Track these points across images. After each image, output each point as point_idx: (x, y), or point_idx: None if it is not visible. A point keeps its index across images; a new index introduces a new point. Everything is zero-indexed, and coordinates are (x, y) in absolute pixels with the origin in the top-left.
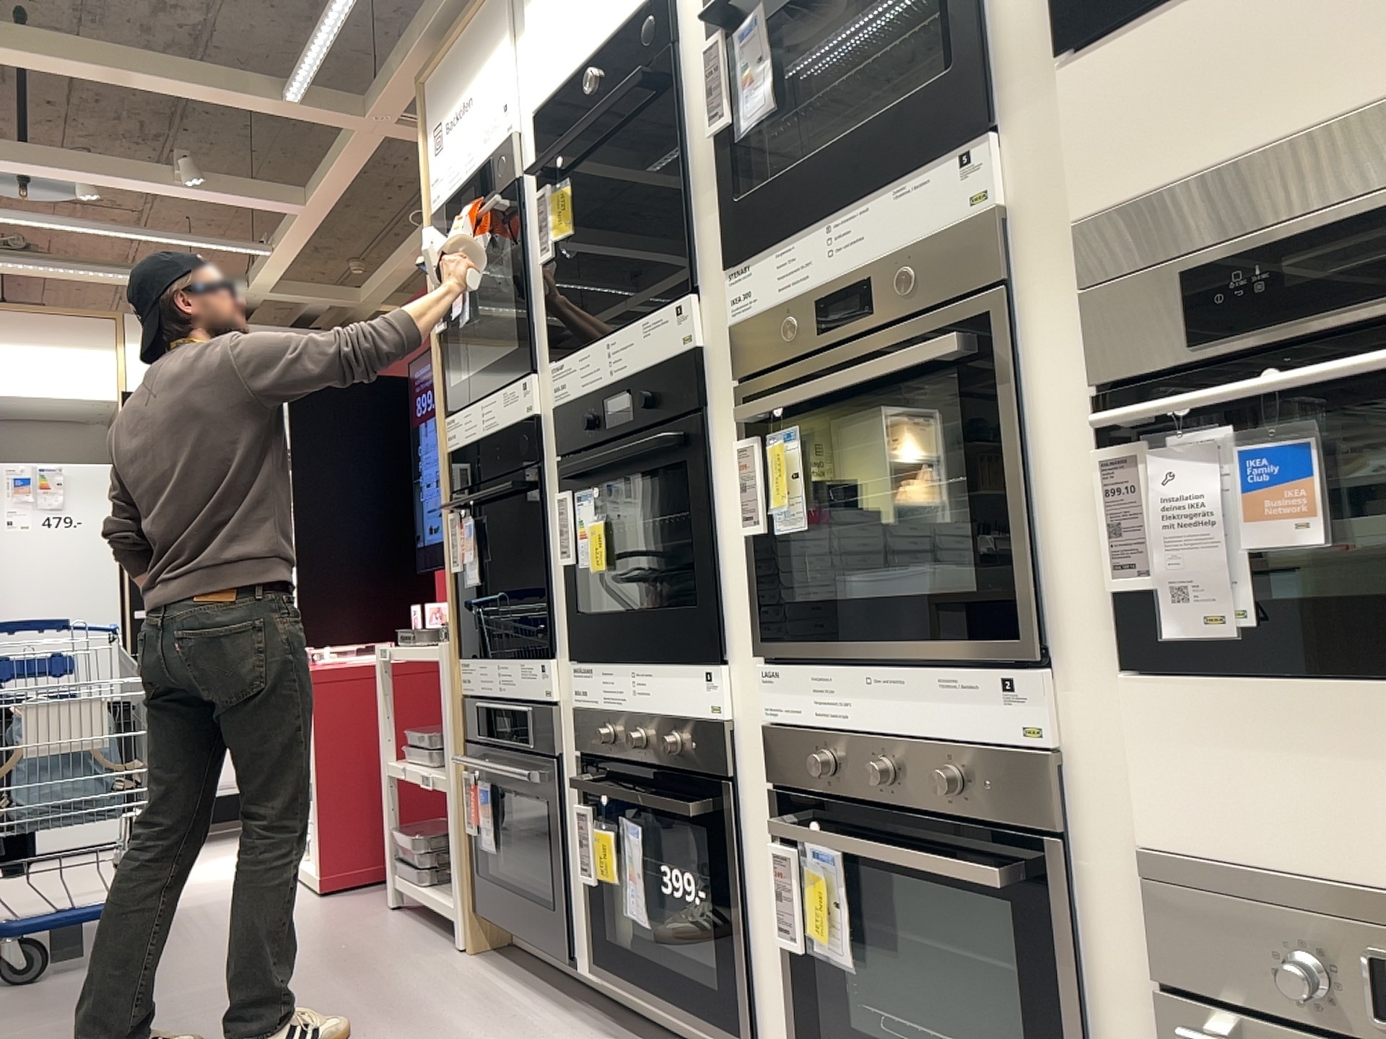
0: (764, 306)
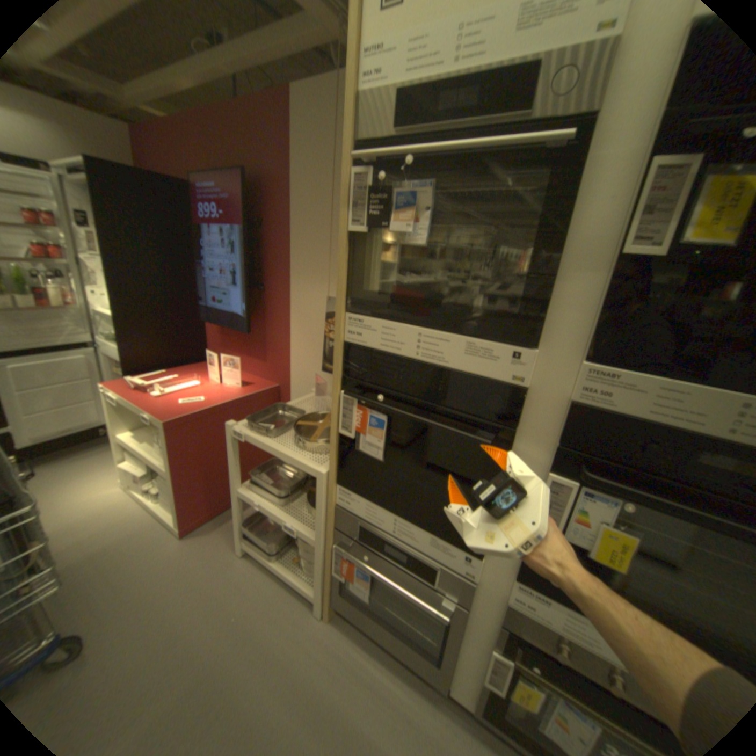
0: None
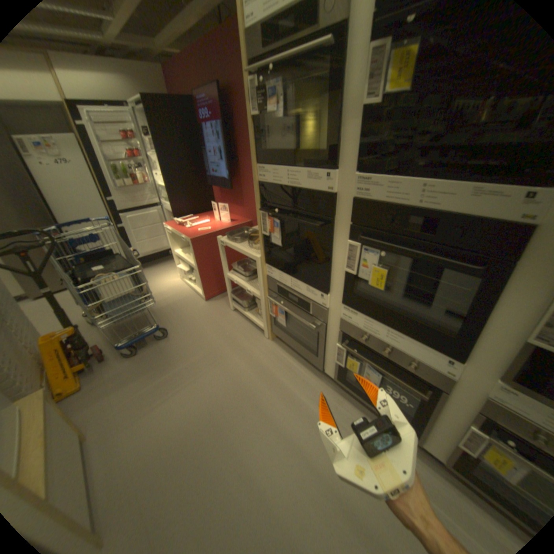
0: None
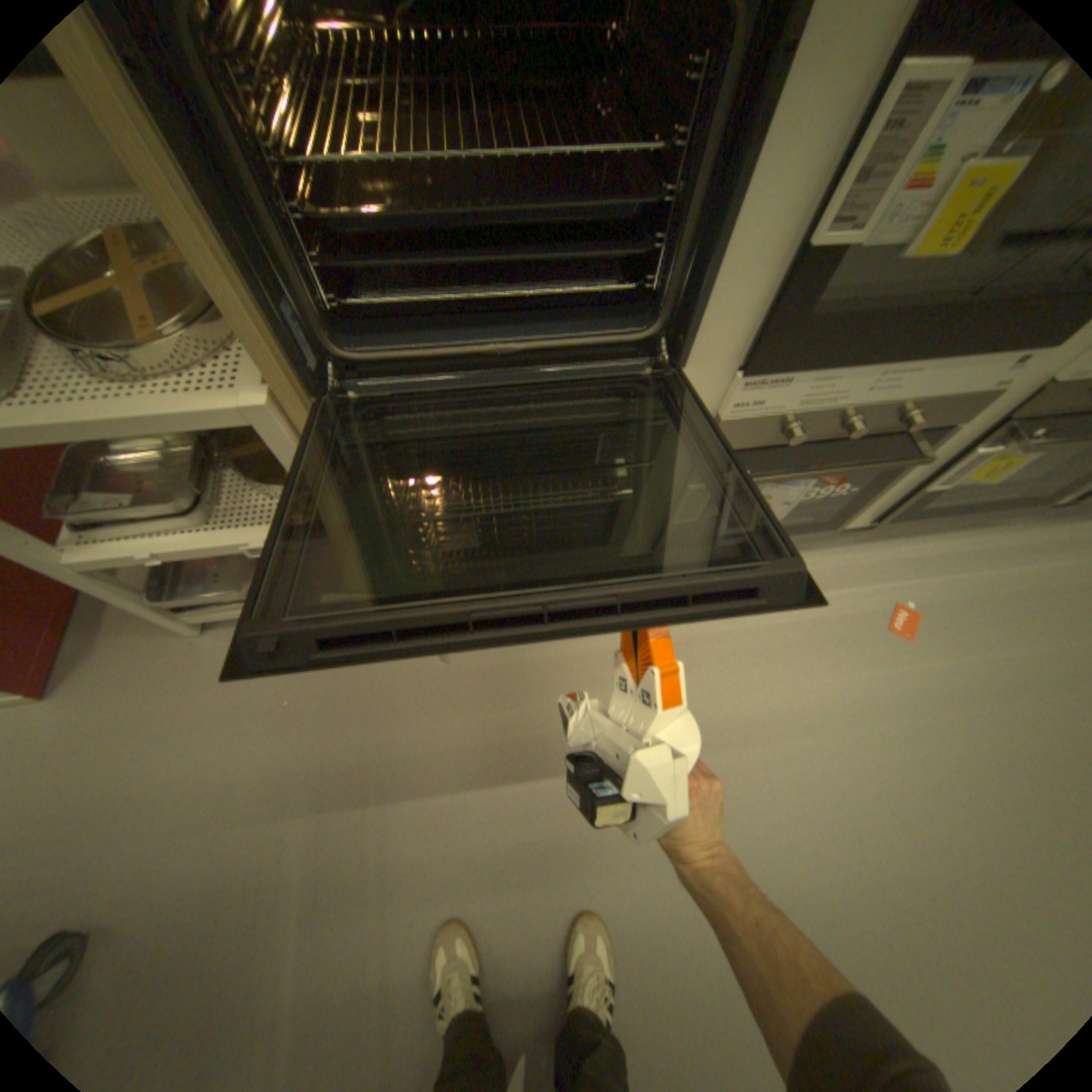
0: None
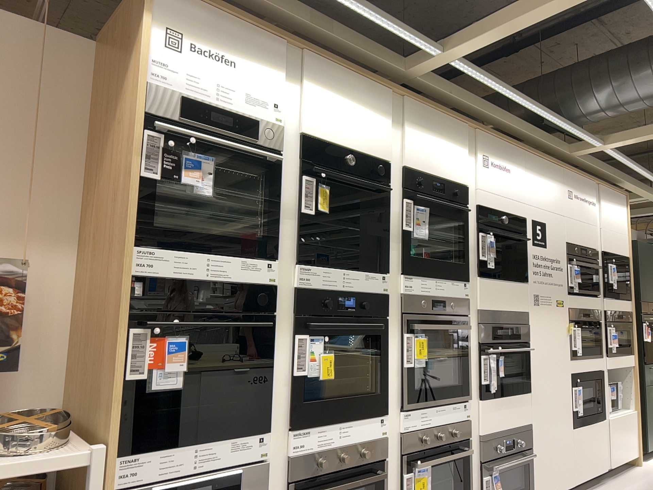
0: (412, 292)
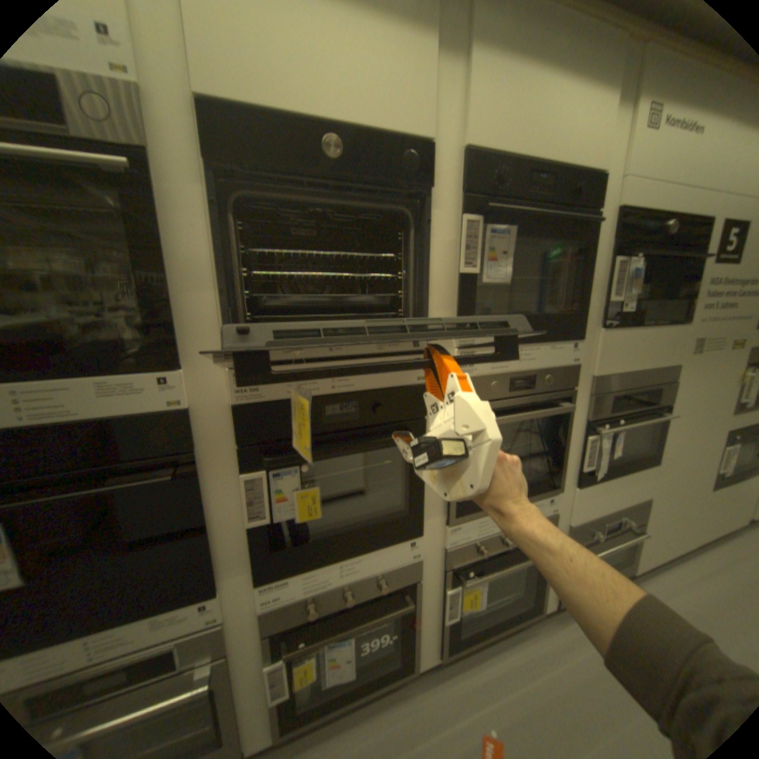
0: (481, 373)
